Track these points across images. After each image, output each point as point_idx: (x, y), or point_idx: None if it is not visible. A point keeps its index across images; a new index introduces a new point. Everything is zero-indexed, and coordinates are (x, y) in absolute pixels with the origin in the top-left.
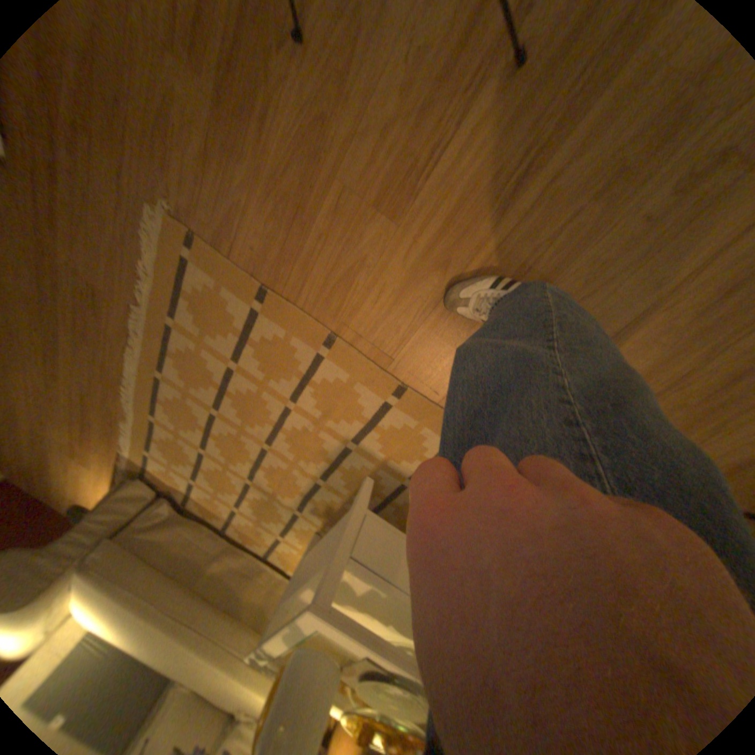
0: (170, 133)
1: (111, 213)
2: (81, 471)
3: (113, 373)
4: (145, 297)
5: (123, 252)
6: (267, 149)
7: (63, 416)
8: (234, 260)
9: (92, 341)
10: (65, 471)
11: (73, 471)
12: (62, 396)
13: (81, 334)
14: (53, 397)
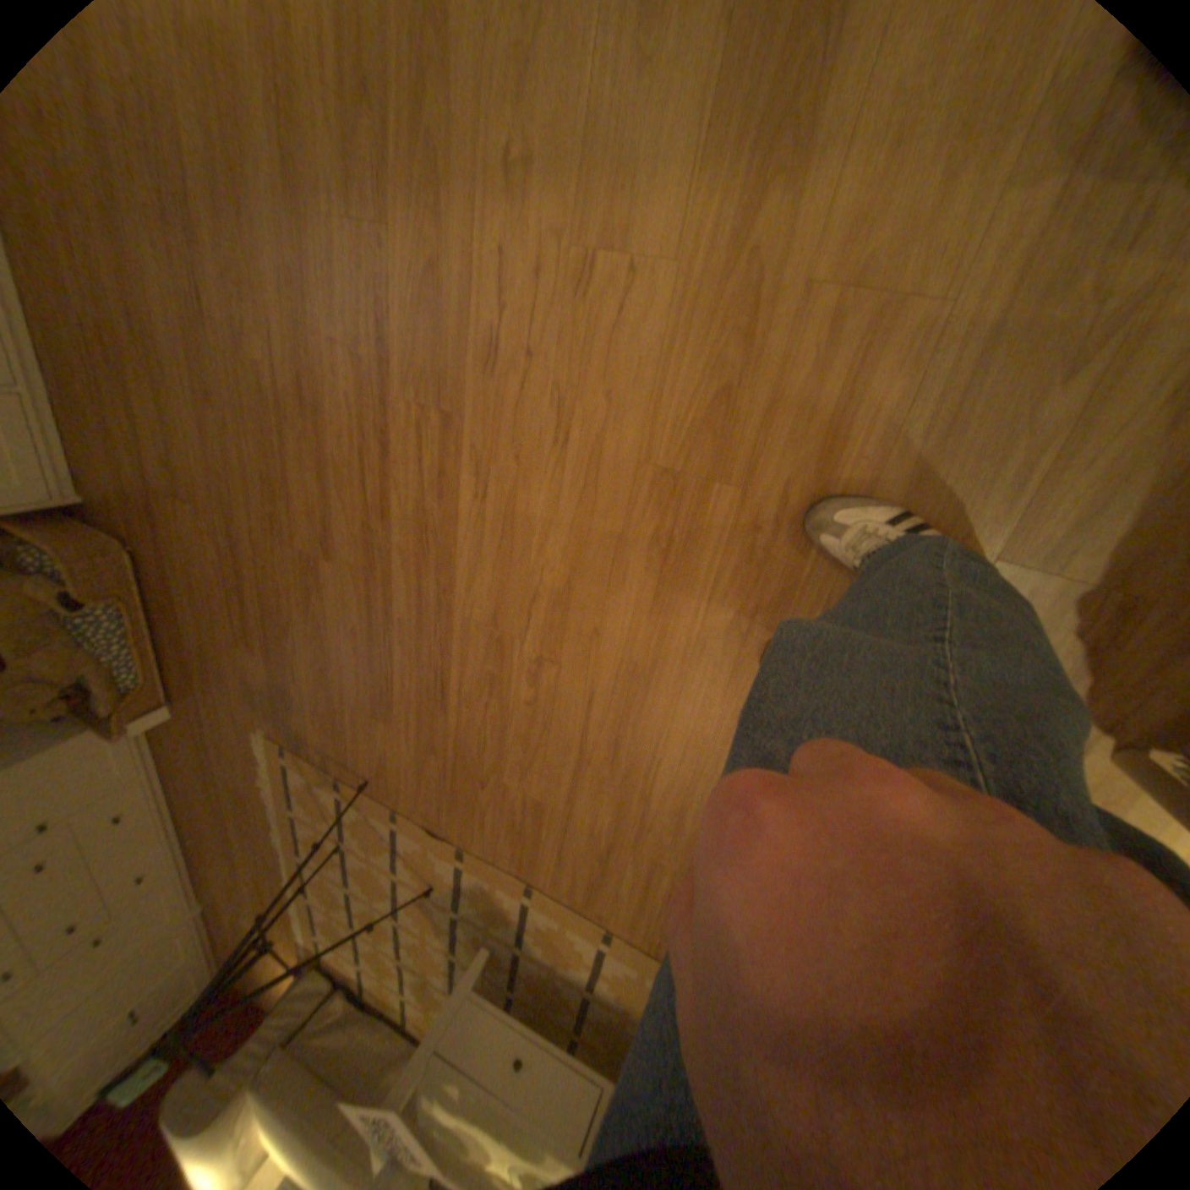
0: (244, 689)
1: (229, 741)
2: (270, 966)
3: (264, 863)
4: (264, 798)
5: (243, 767)
6: (296, 691)
7: (243, 908)
8: (306, 763)
9: (244, 837)
10: (259, 968)
11: (264, 967)
12: (238, 889)
13: (235, 832)
14: (232, 890)
